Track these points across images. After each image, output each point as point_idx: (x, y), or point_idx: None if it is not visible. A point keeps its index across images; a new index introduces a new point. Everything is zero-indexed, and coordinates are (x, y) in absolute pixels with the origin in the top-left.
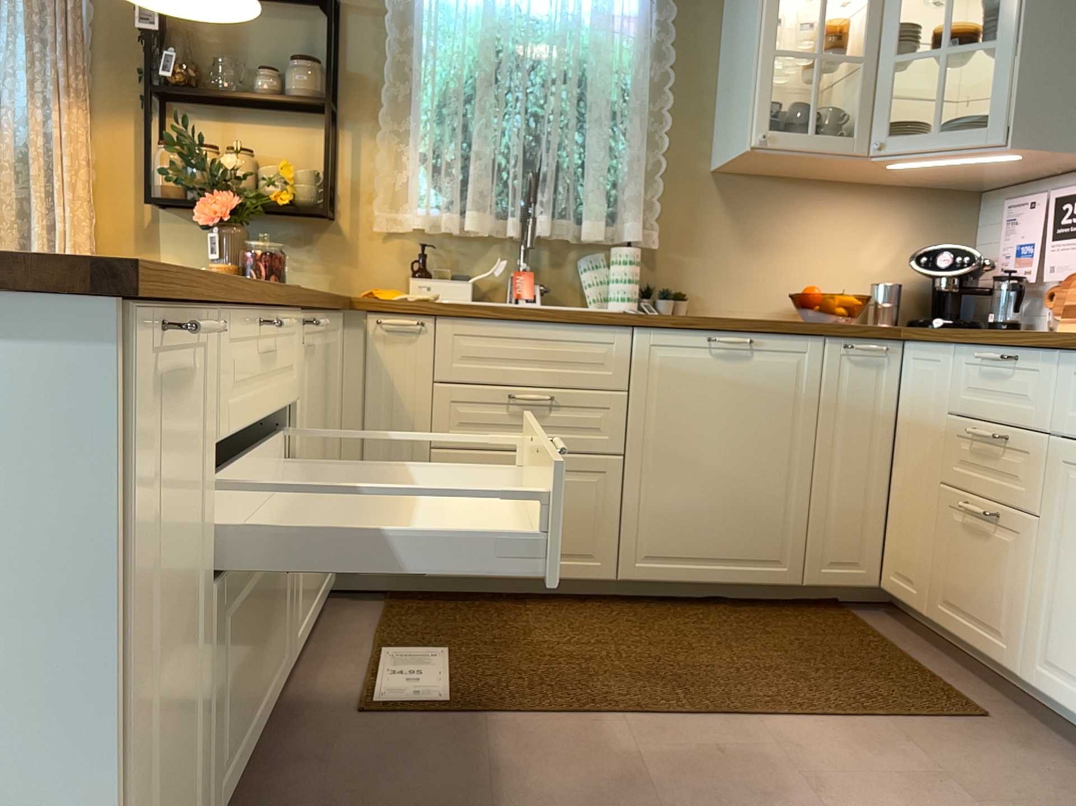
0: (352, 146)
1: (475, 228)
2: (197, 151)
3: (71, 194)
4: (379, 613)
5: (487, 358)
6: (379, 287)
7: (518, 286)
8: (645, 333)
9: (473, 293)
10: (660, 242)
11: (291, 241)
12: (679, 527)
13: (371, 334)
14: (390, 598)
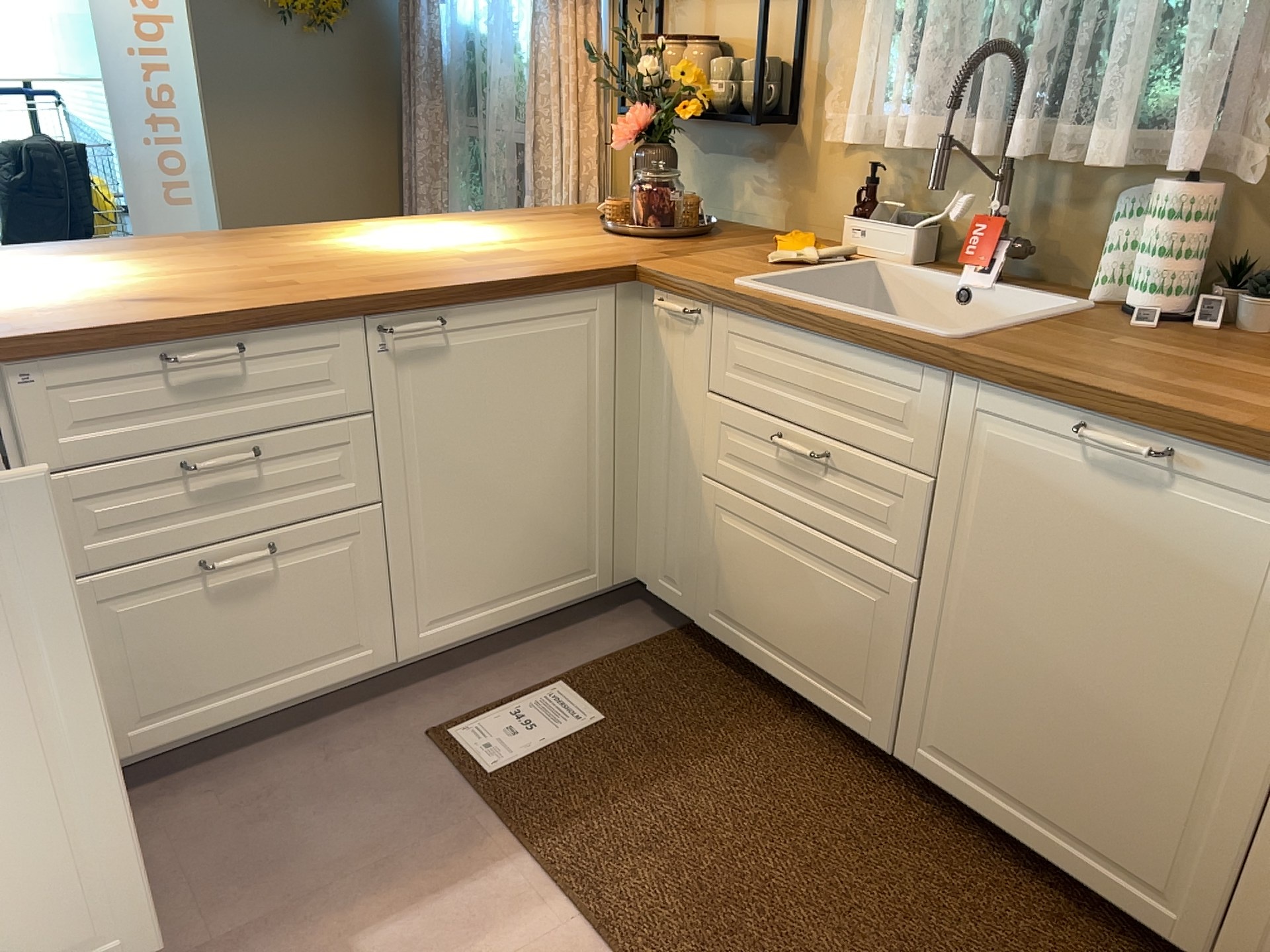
0: (818, 16)
1: (911, 147)
2: (634, 53)
3: (570, 107)
4: (646, 640)
5: (763, 374)
6: (832, 224)
7: (968, 247)
8: (965, 387)
9: (929, 246)
10: (1260, 177)
11: (752, 155)
12: (986, 731)
13: (657, 315)
14: (684, 627)
